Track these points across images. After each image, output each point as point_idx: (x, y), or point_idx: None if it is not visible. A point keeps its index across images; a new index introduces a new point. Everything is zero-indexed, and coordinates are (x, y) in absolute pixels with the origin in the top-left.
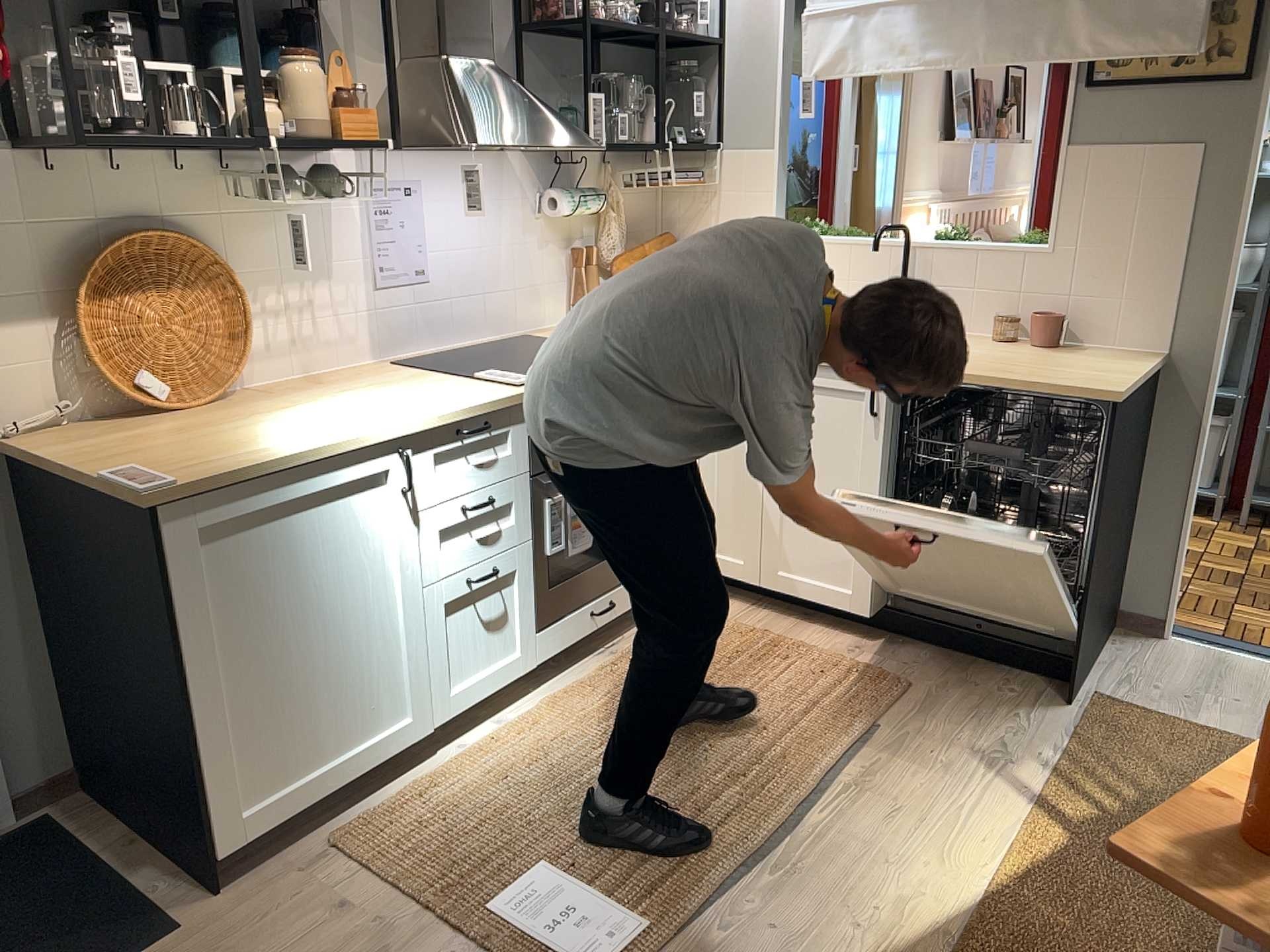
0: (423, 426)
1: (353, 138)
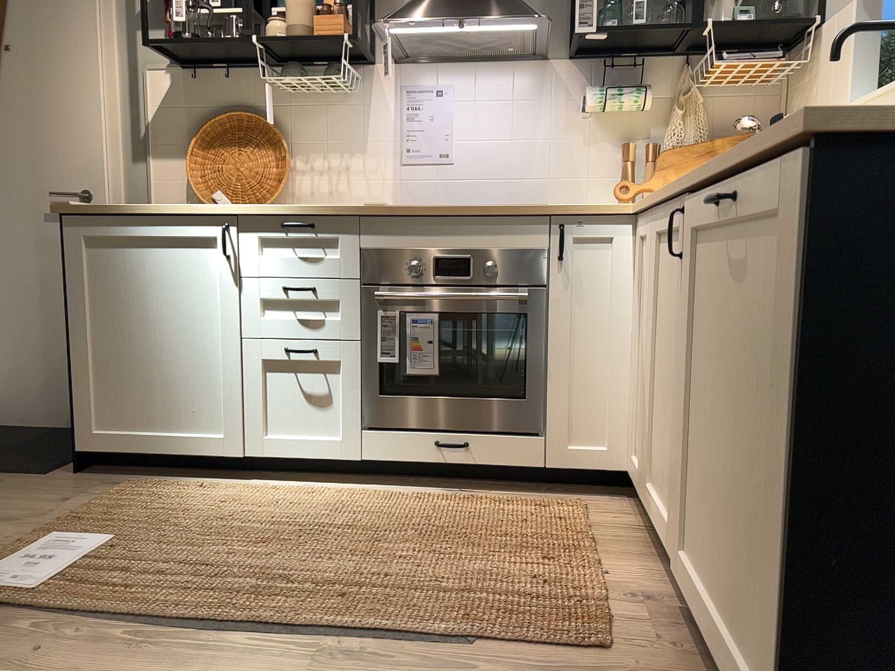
0: (245, 211)
1: (320, 36)
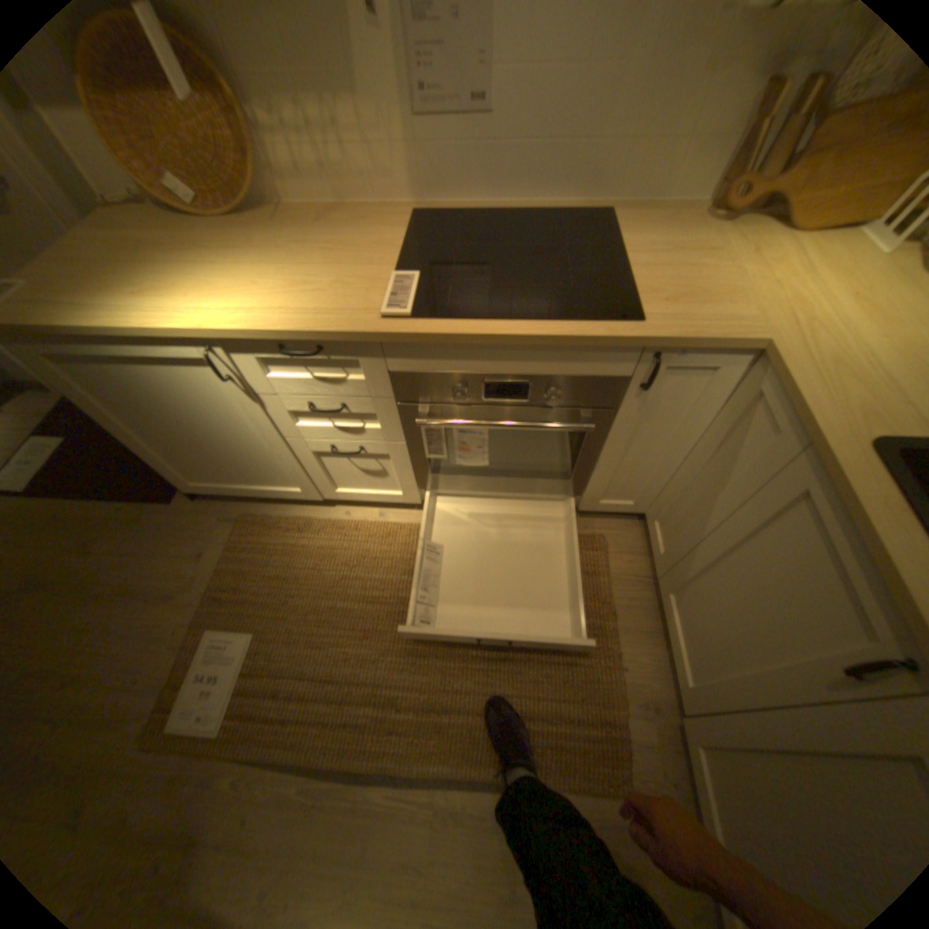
0: (220, 332)
1: None
